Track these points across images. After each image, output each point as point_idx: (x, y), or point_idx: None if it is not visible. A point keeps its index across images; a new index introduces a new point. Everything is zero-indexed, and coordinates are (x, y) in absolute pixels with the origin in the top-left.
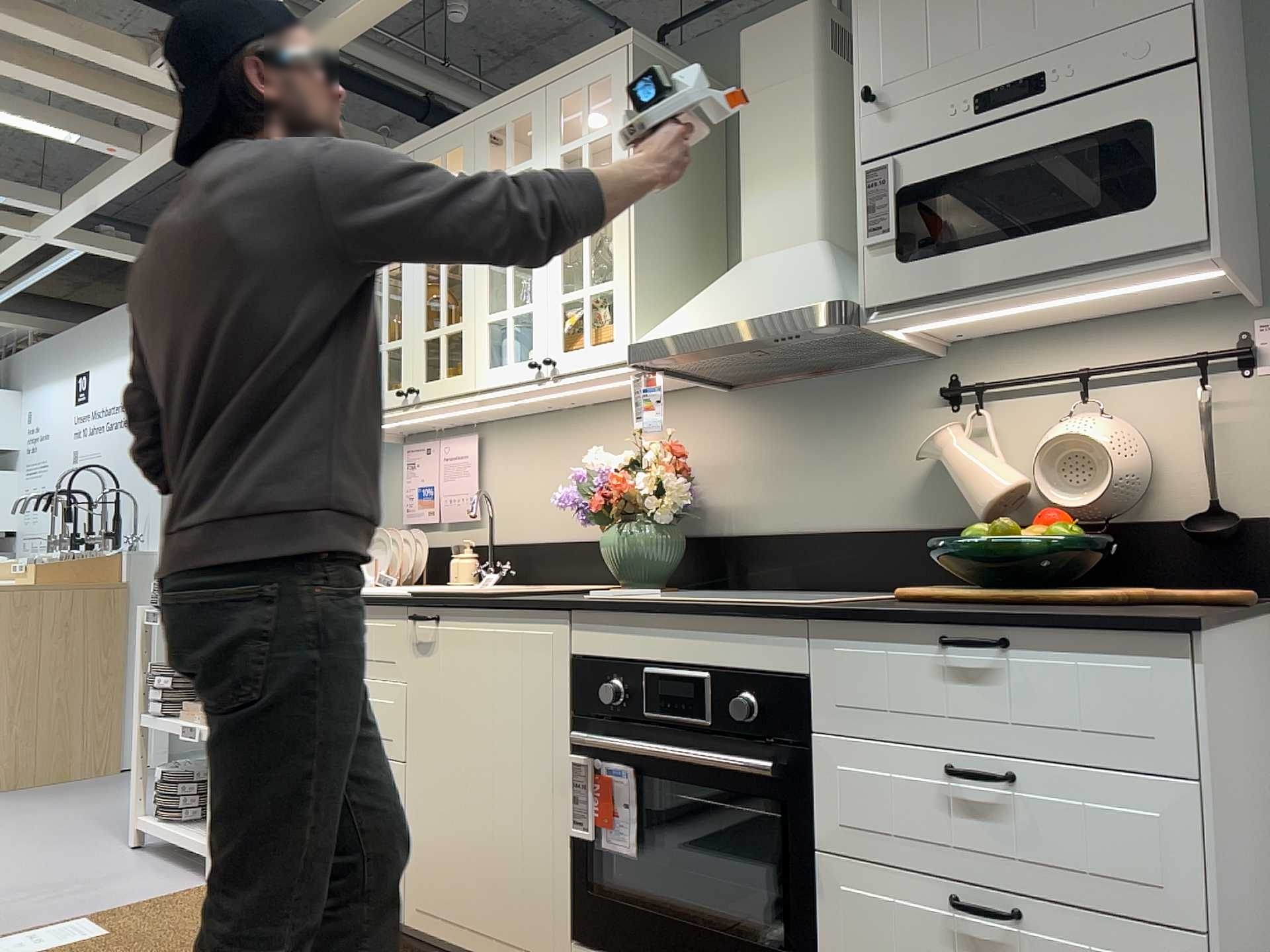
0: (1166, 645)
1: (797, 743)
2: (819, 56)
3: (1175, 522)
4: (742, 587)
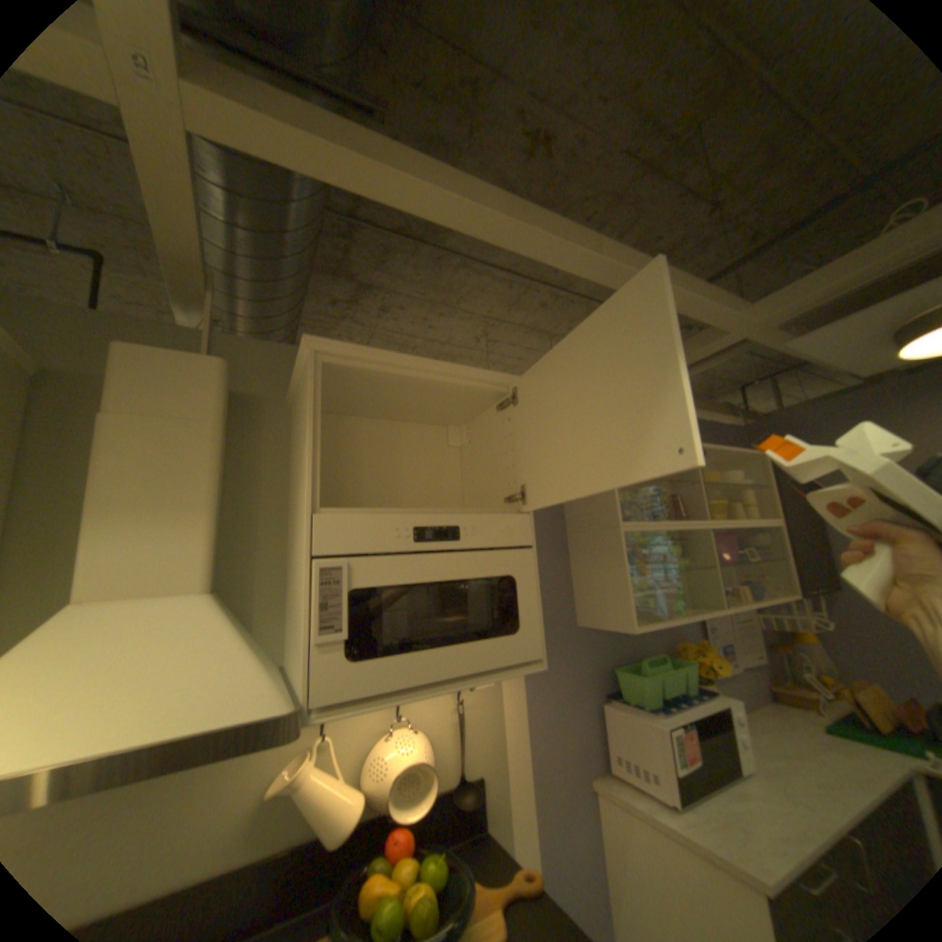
0: None
1: None
2: (223, 408)
3: (443, 796)
4: None
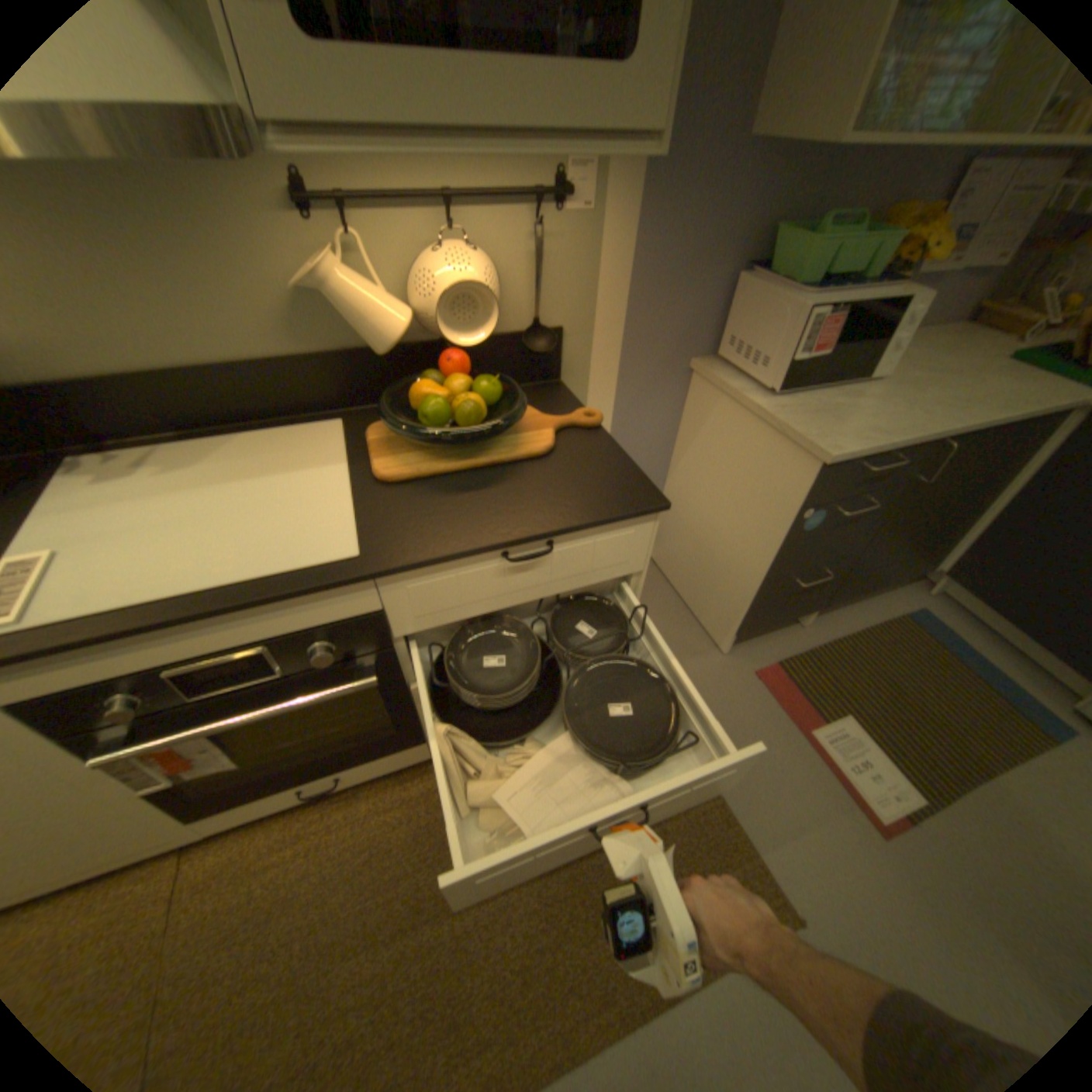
0: (644, 518)
1: (378, 648)
2: None
3: (512, 334)
4: (86, 440)
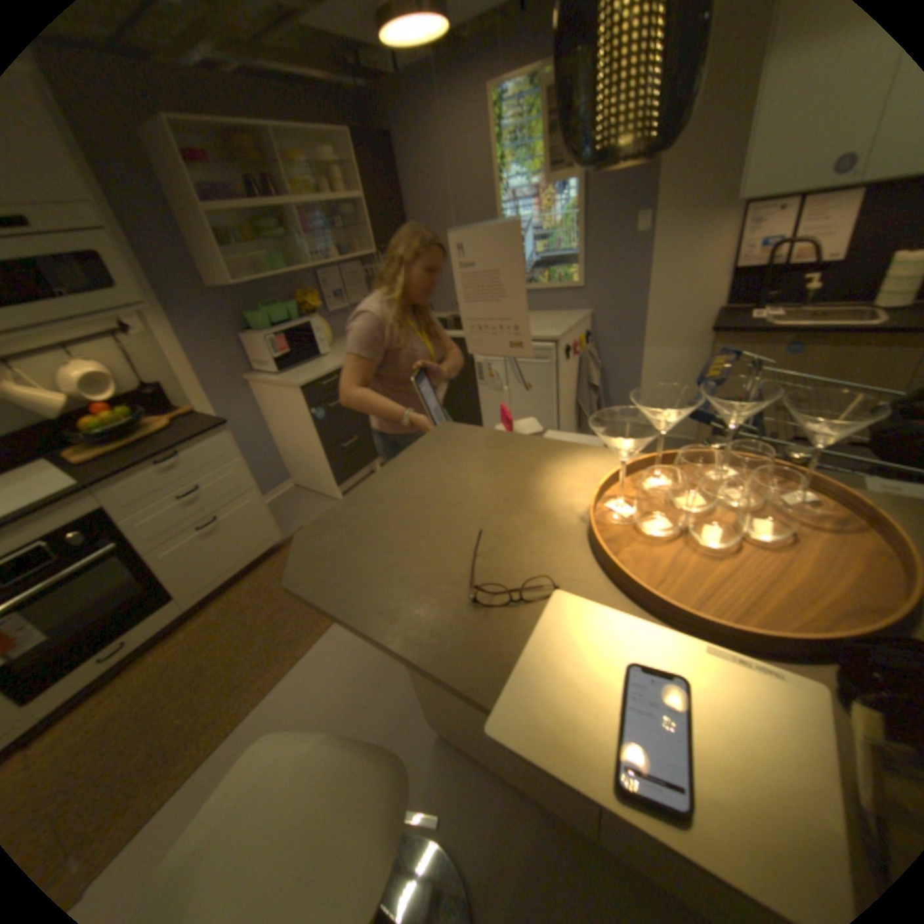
0: (218, 431)
1: (107, 533)
2: None
3: (128, 392)
4: None
